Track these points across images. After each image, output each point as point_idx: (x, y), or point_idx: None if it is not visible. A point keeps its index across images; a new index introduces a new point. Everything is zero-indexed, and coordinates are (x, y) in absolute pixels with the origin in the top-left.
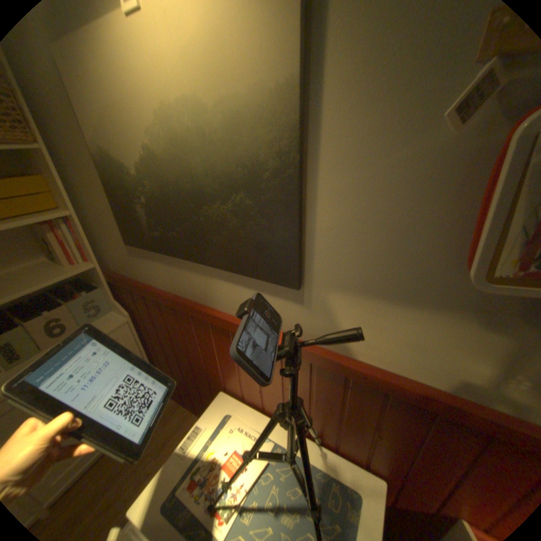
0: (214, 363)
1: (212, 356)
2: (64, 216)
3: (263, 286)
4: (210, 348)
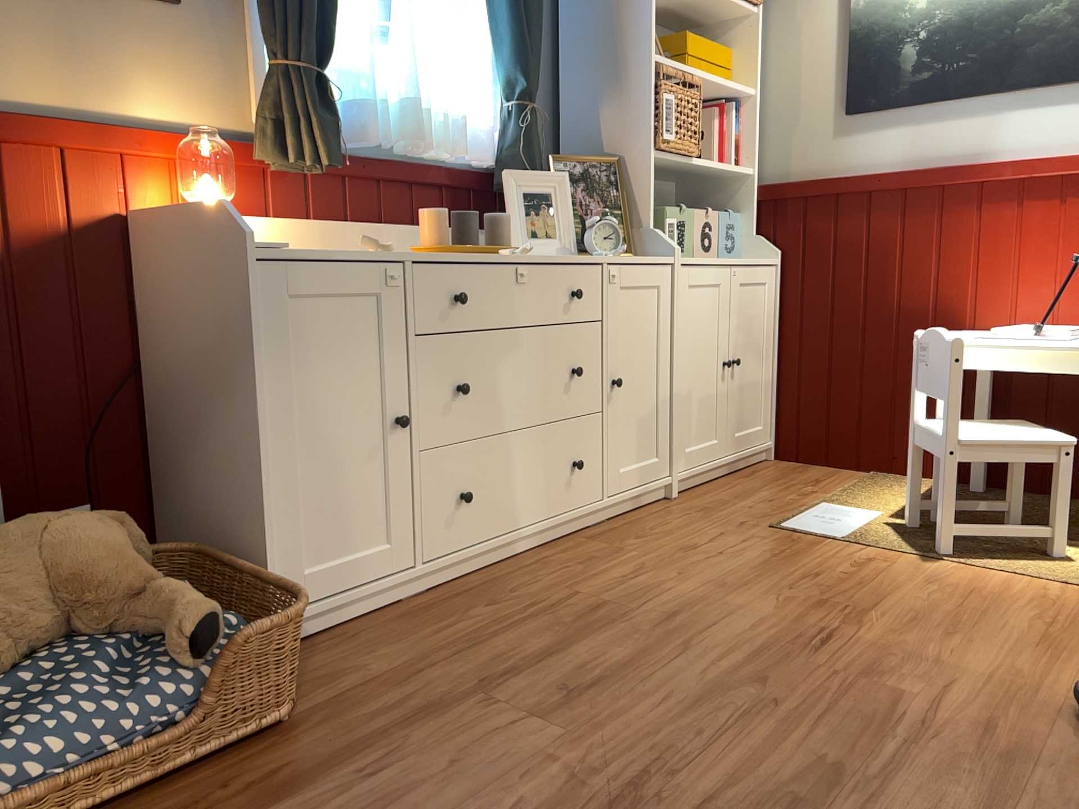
0: (960, 272)
1: (961, 256)
2: (751, 93)
3: None
4: (962, 240)
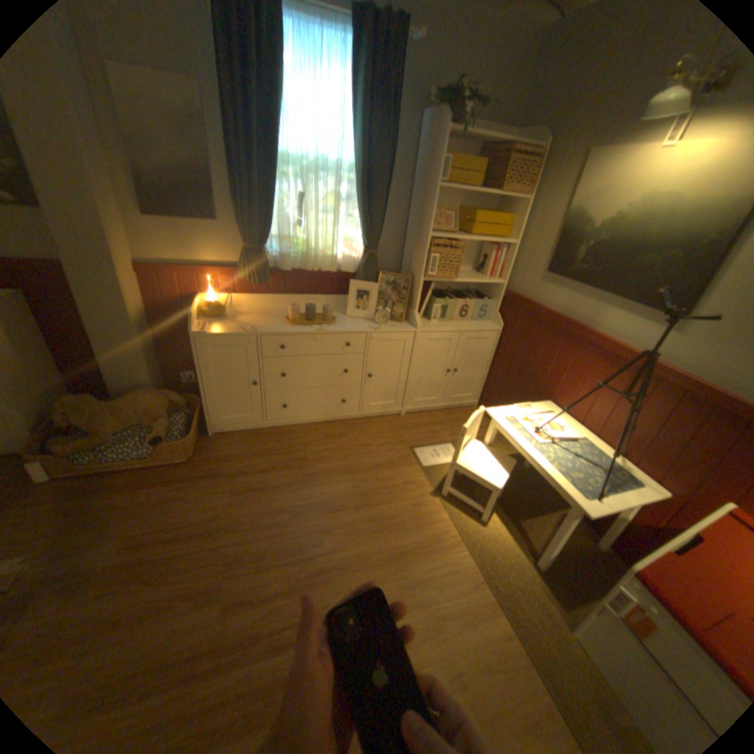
0: (560, 376)
1: (563, 369)
2: (512, 243)
3: (652, 316)
4: (567, 362)
